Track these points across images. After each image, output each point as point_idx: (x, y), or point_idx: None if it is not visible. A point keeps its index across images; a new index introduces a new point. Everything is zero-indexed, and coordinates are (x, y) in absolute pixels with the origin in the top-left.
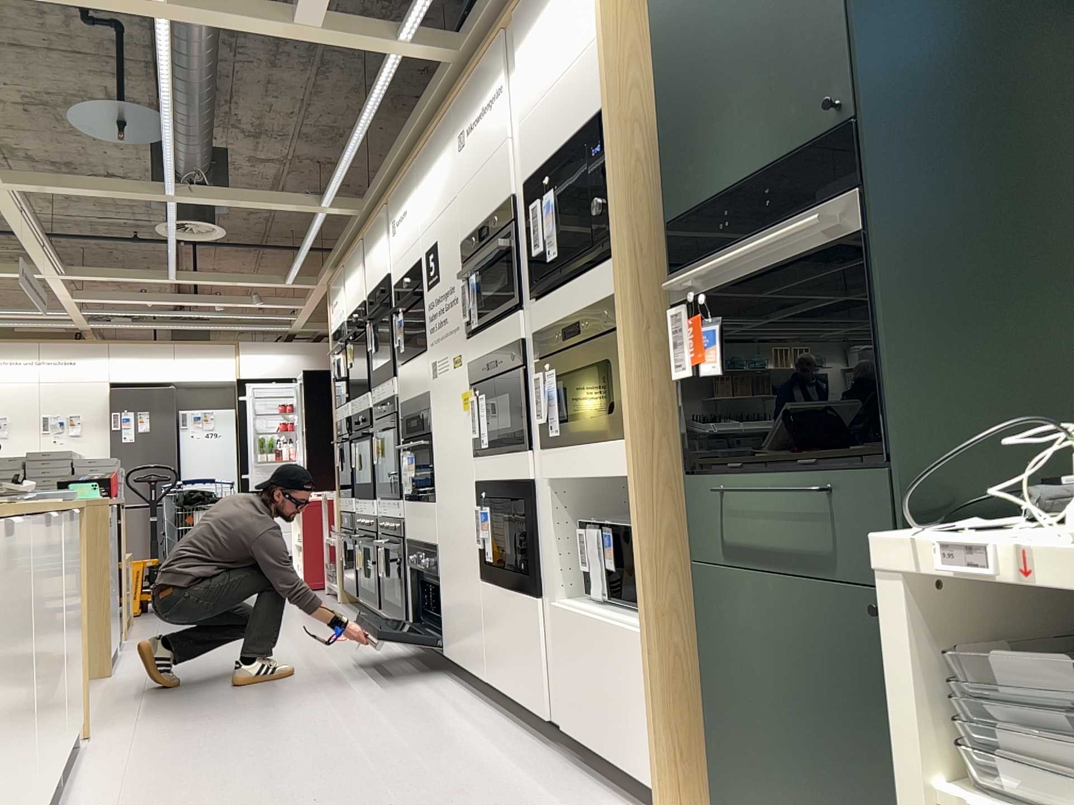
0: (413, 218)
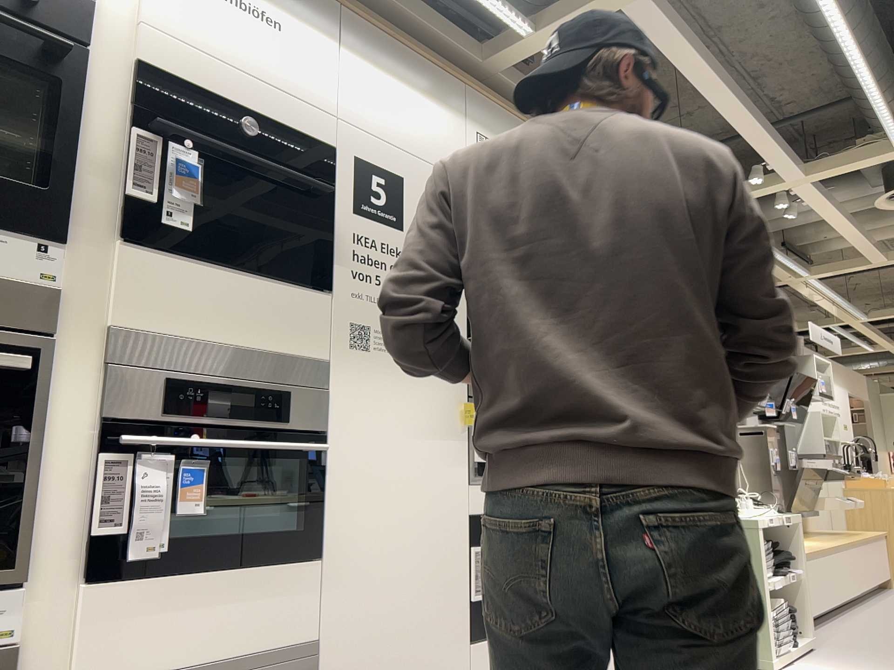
0: (318, 73)
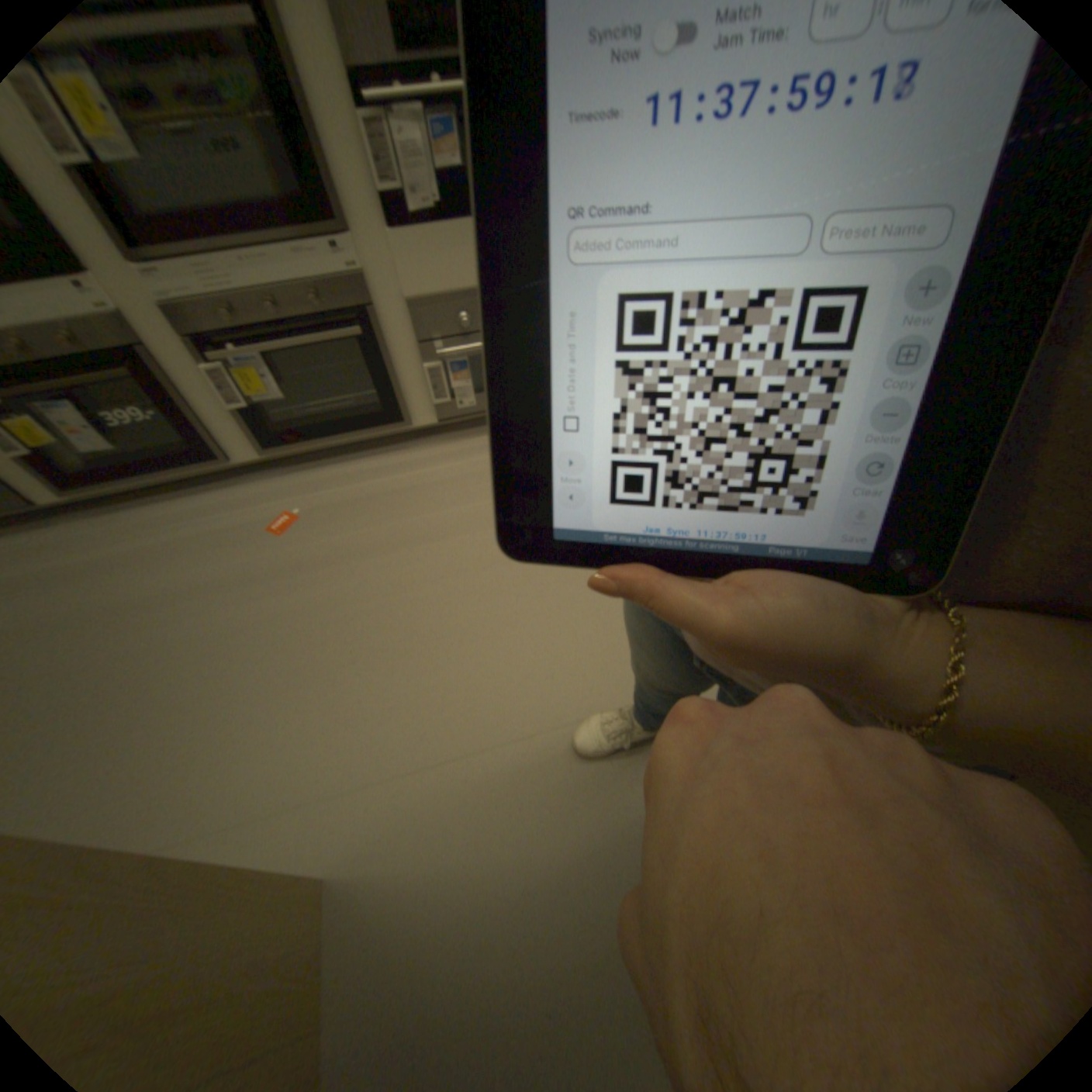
0: None
